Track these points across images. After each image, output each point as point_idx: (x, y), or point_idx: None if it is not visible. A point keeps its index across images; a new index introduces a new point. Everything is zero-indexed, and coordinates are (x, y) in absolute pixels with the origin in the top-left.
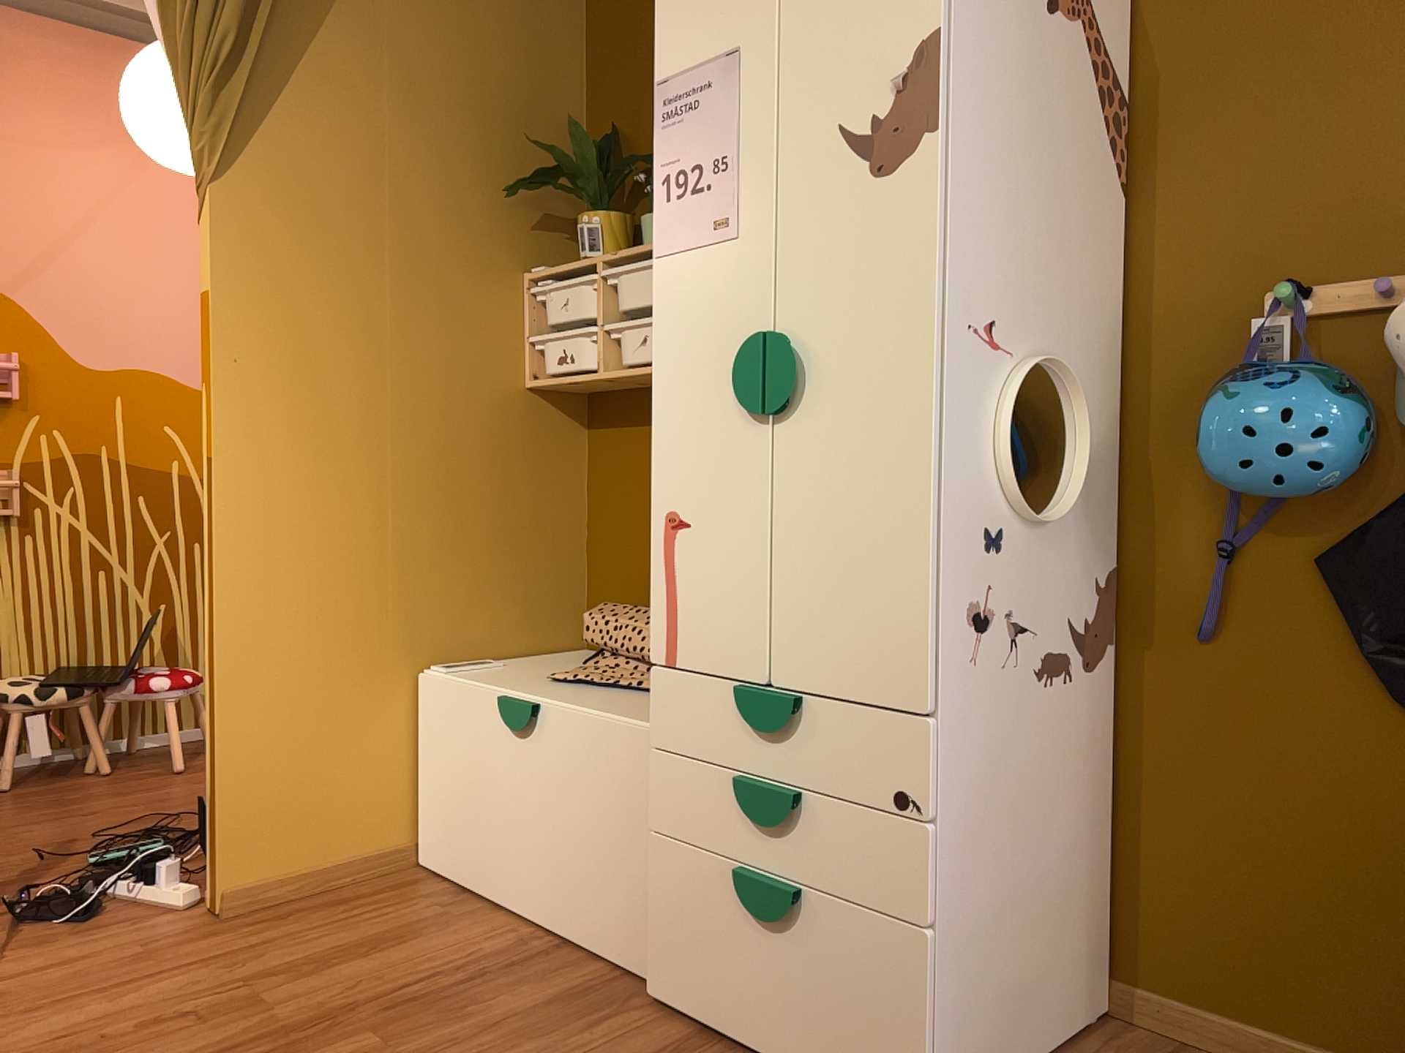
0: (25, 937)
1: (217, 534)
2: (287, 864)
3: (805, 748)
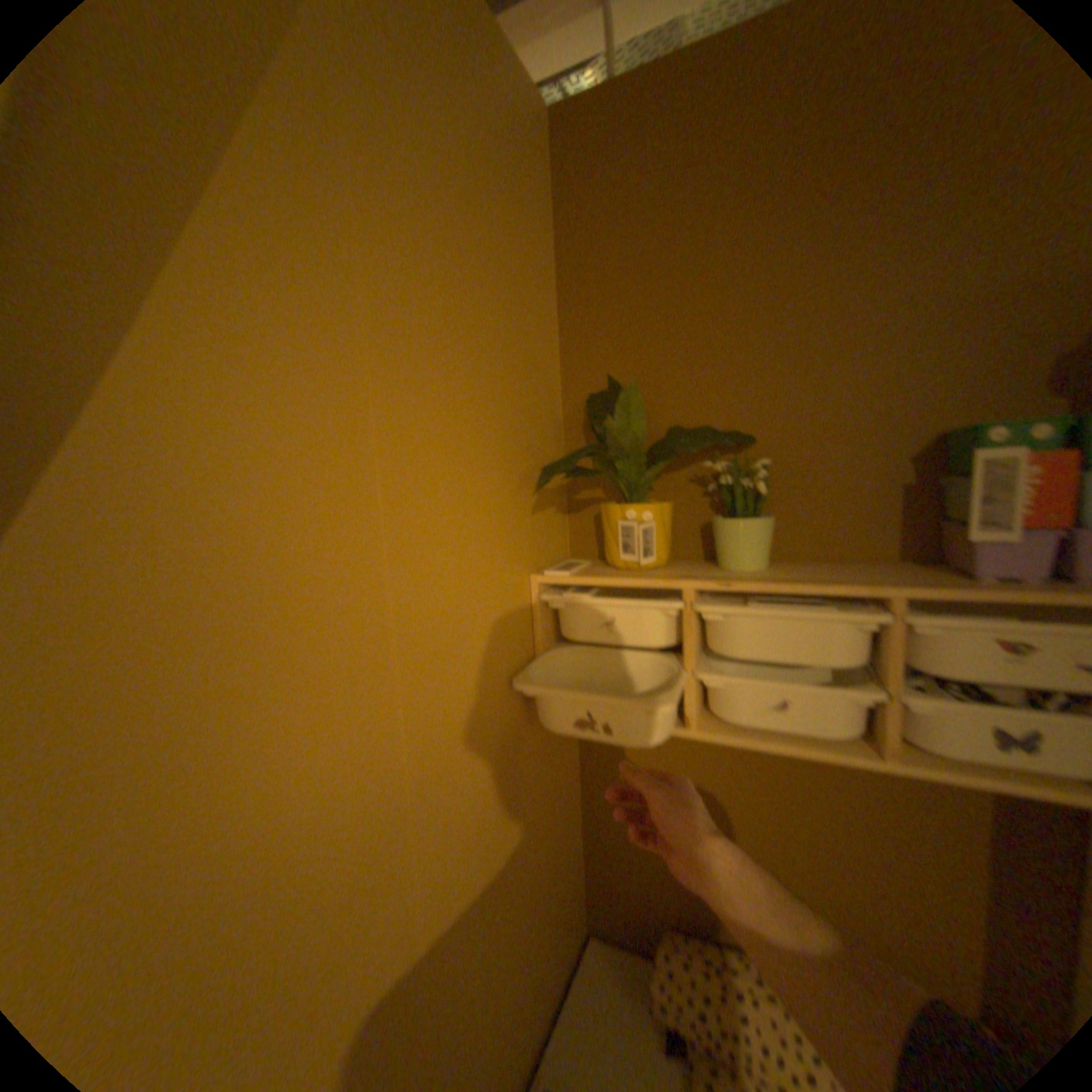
0: None
1: None
2: None
3: None
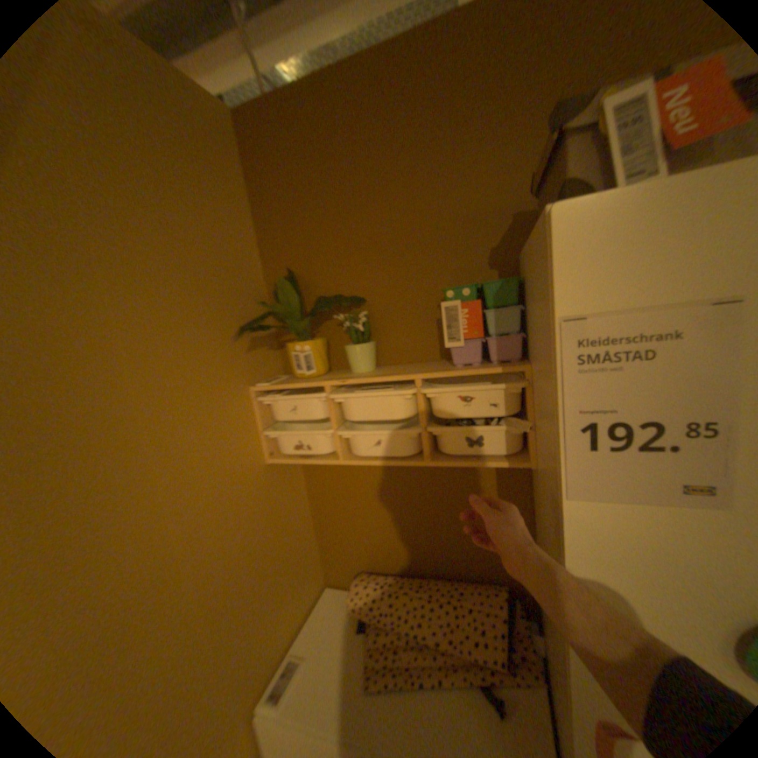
0: None
1: None
2: None
3: None
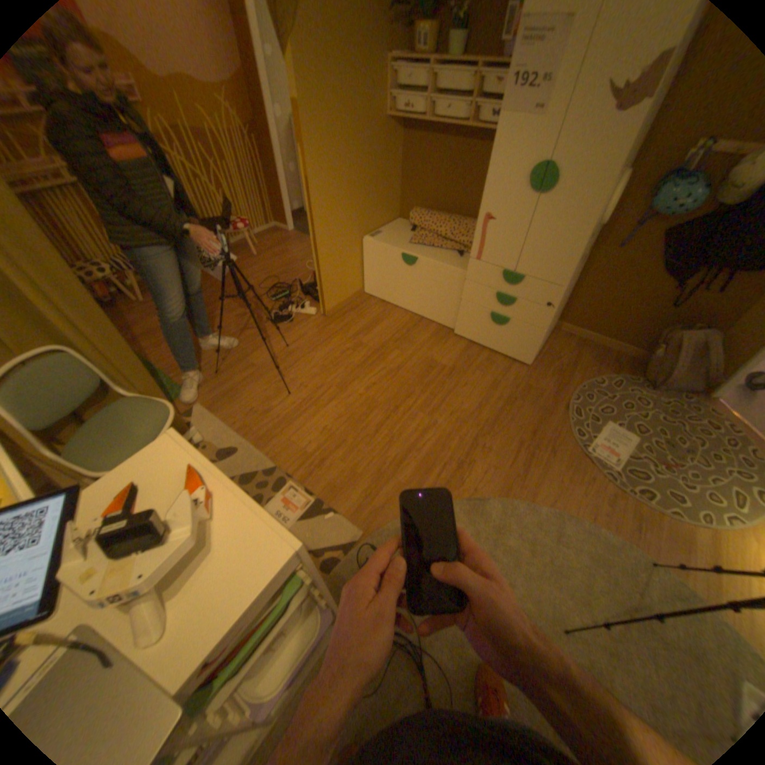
0: (282, 329)
1: (311, 208)
2: (338, 301)
3: (521, 288)
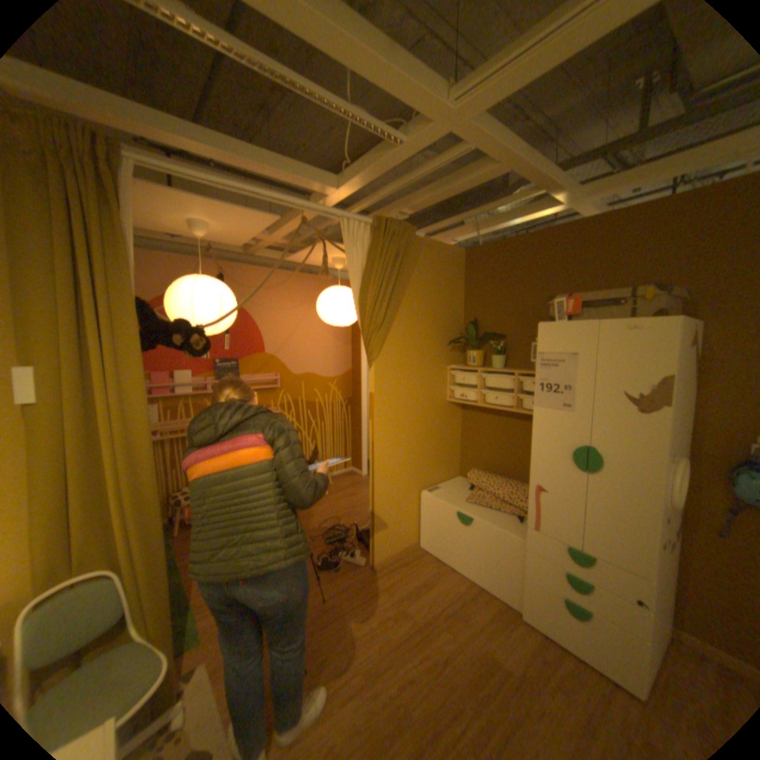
0: (326, 578)
1: (374, 464)
2: (390, 553)
3: (596, 574)
